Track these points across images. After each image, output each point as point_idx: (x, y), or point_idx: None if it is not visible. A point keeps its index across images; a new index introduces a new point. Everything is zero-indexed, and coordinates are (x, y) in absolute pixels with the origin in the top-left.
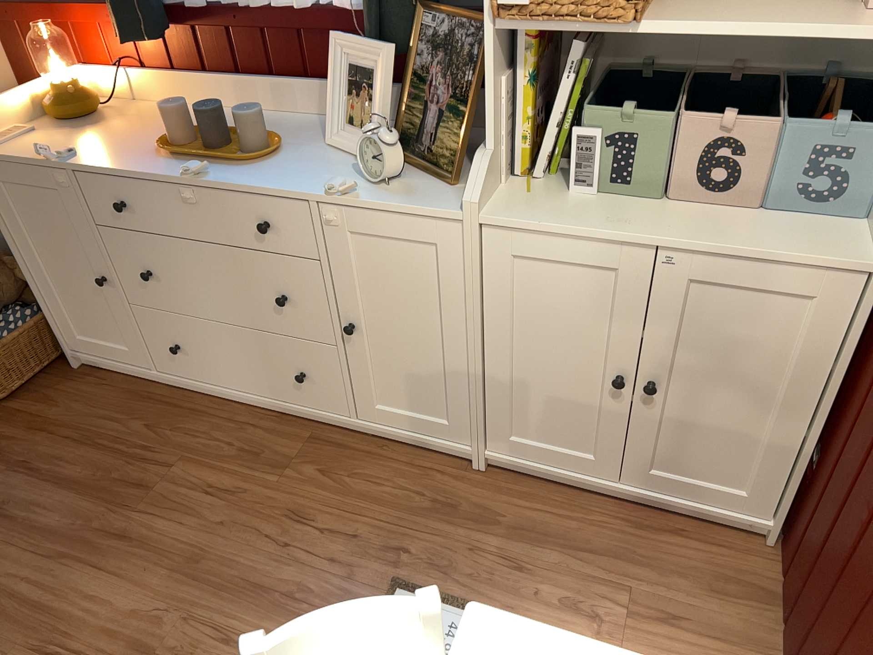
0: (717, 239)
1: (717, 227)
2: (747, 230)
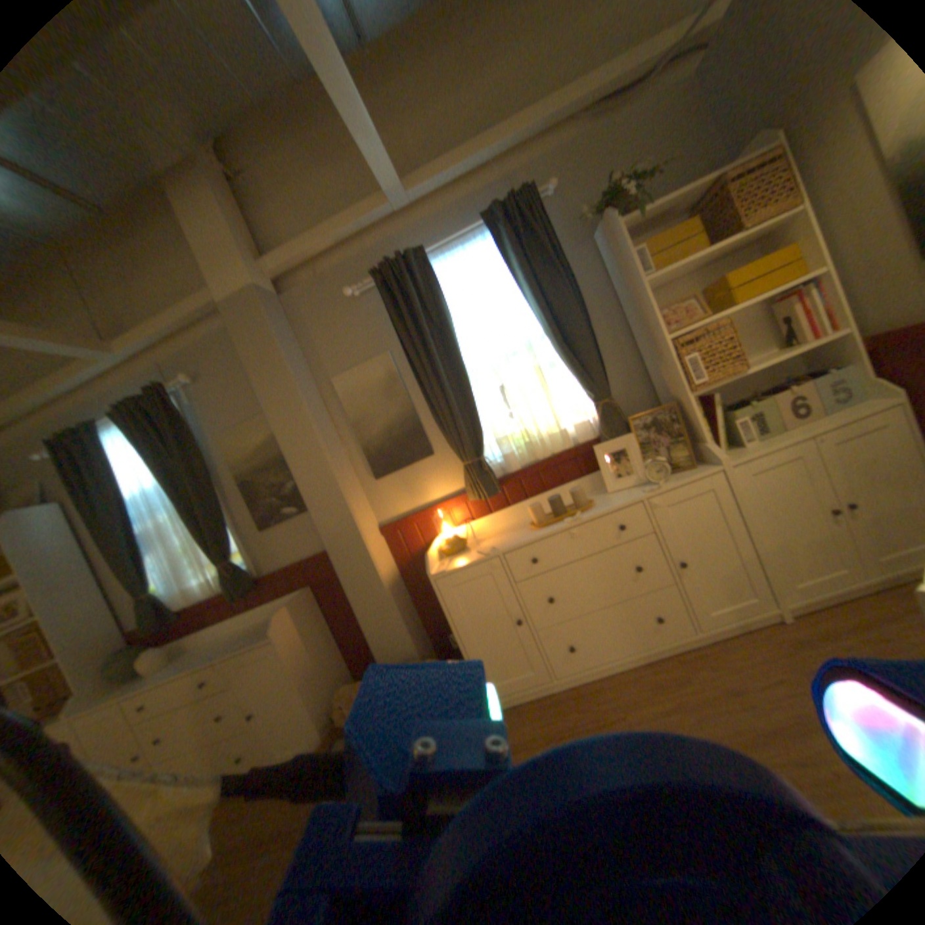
0: (833, 421)
1: (823, 421)
2: (835, 417)
